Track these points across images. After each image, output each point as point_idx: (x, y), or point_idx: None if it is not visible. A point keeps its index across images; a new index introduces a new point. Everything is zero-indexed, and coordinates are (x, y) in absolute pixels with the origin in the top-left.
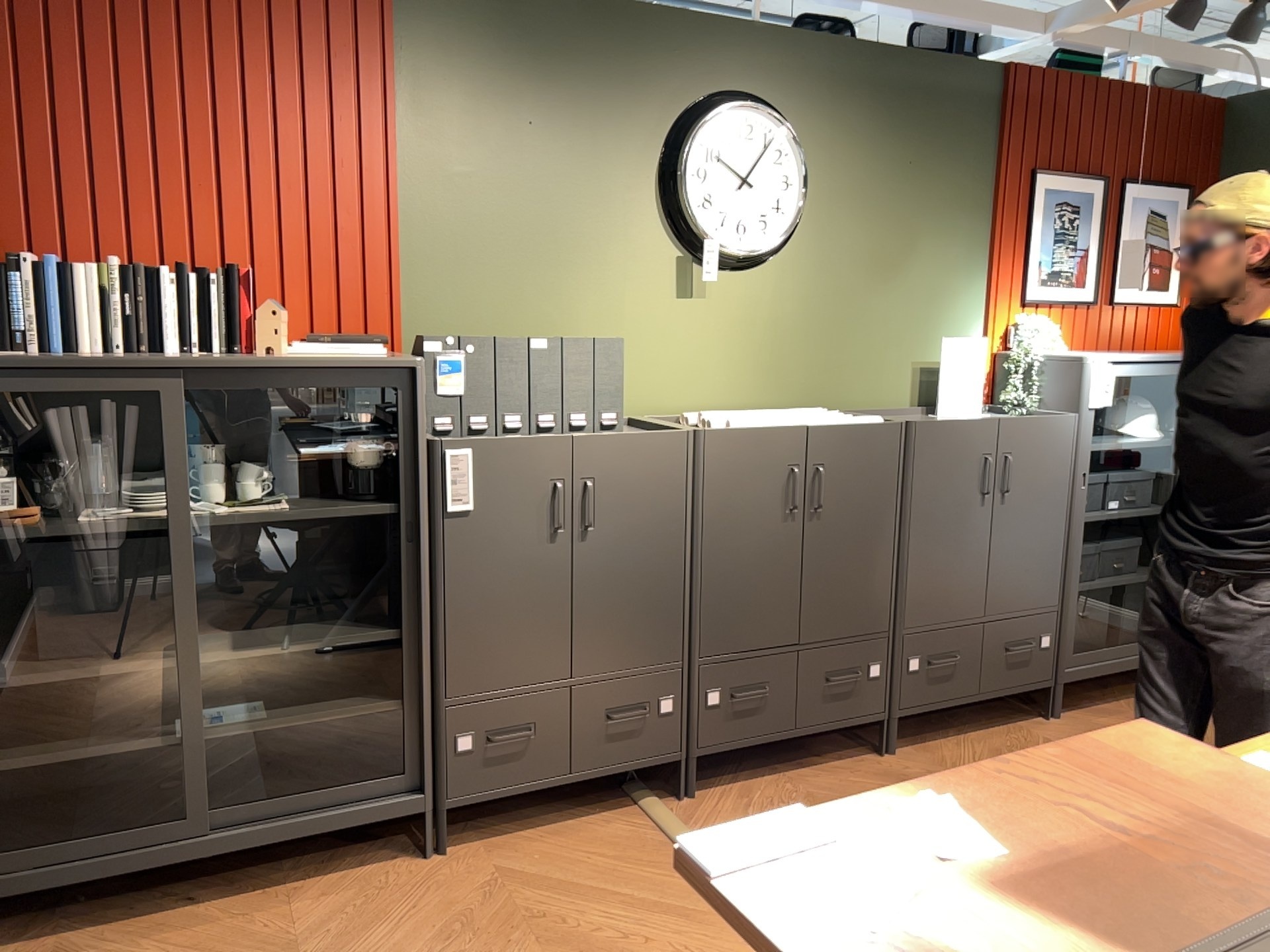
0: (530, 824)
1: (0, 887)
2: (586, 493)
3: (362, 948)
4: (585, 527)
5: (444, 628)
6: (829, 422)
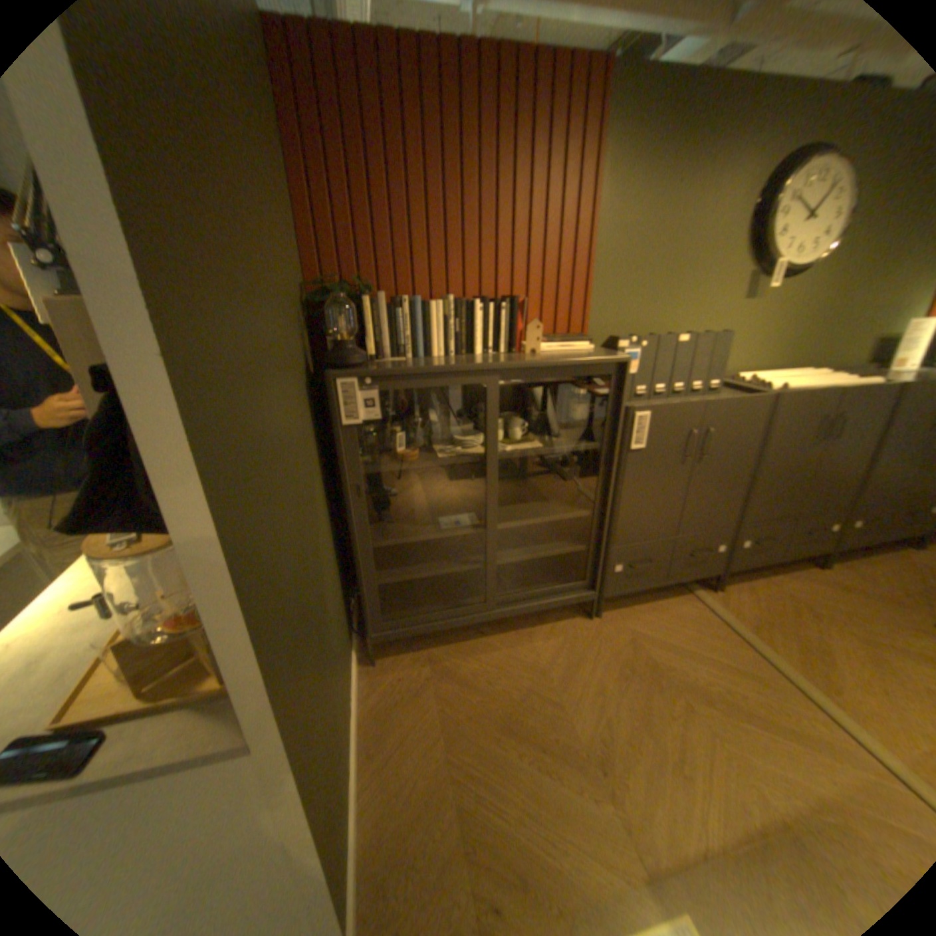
0: (638, 602)
1: (405, 634)
2: (708, 435)
3: (583, 680)
4: (703, 455)
5: (618, 512)
6: (849, 383)
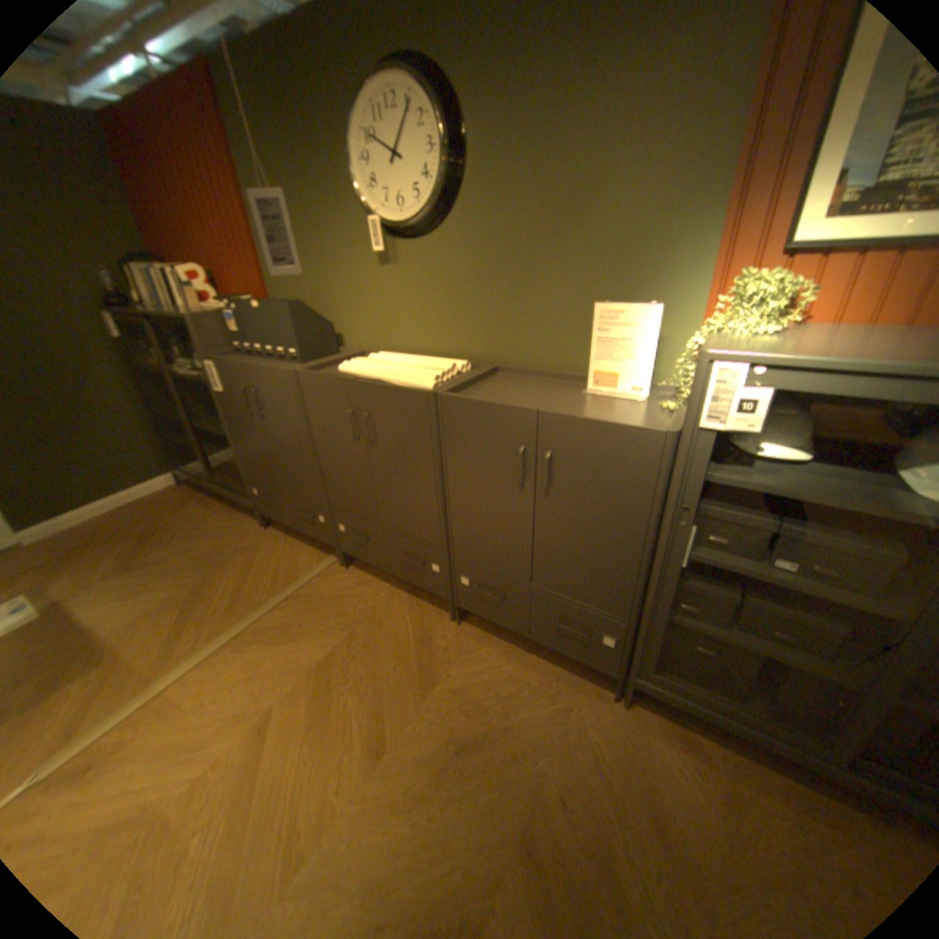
0: (298, 538)
1: (178, 474)
2: (255, 396)
3: (196, 544)
4: (261, 414)
5: (233, 442)
6: (392, 379)
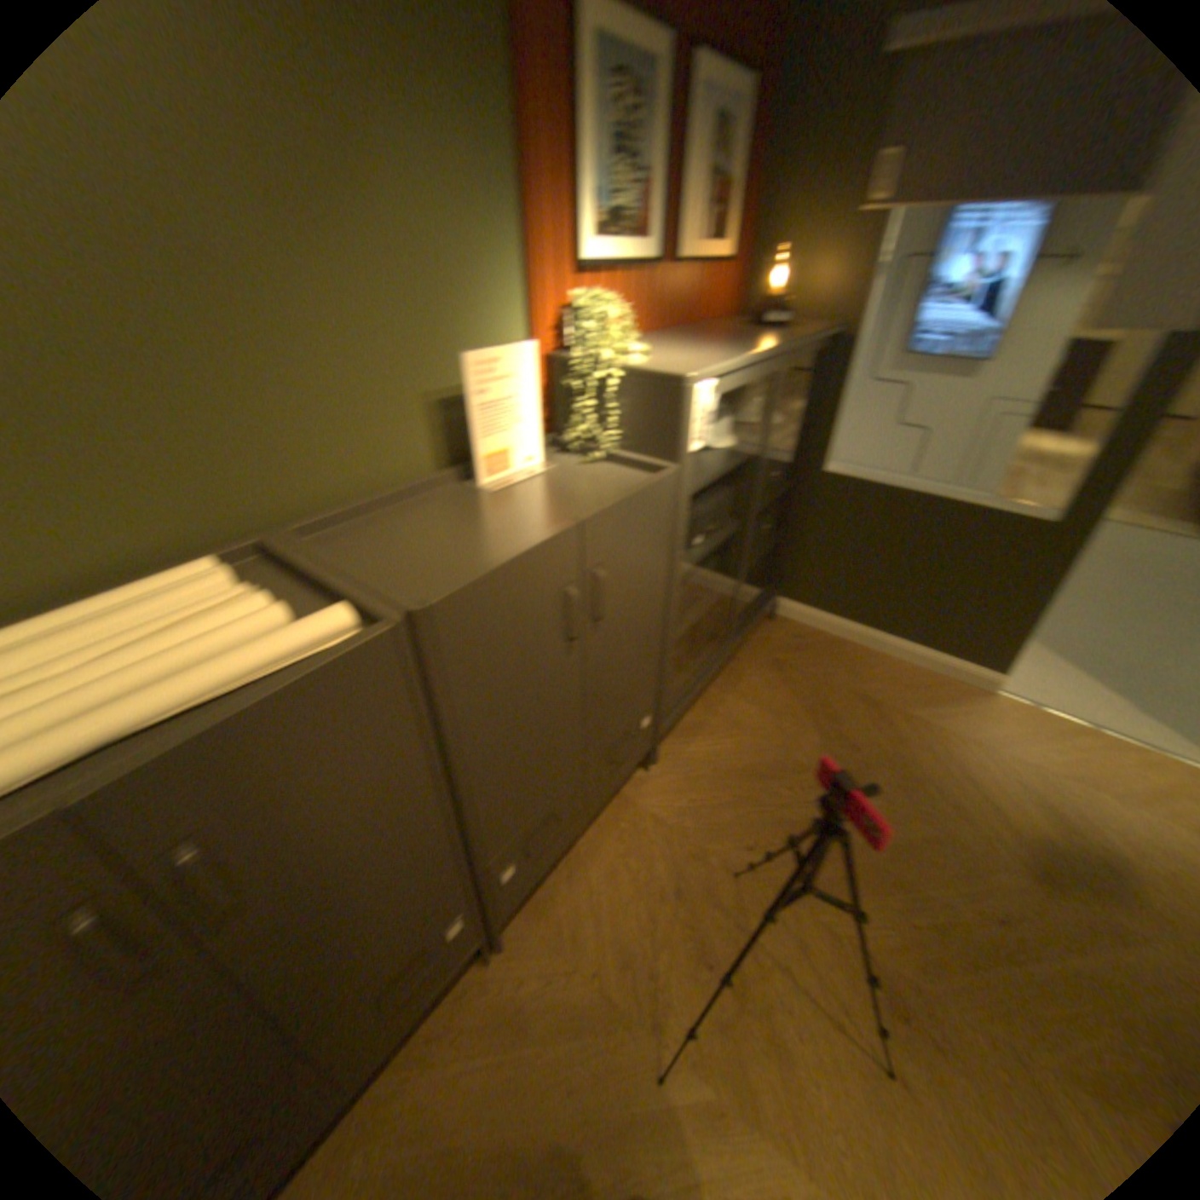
0: None
1: None
2: None
3: None
4: None
5: None
6: (191, 688)
